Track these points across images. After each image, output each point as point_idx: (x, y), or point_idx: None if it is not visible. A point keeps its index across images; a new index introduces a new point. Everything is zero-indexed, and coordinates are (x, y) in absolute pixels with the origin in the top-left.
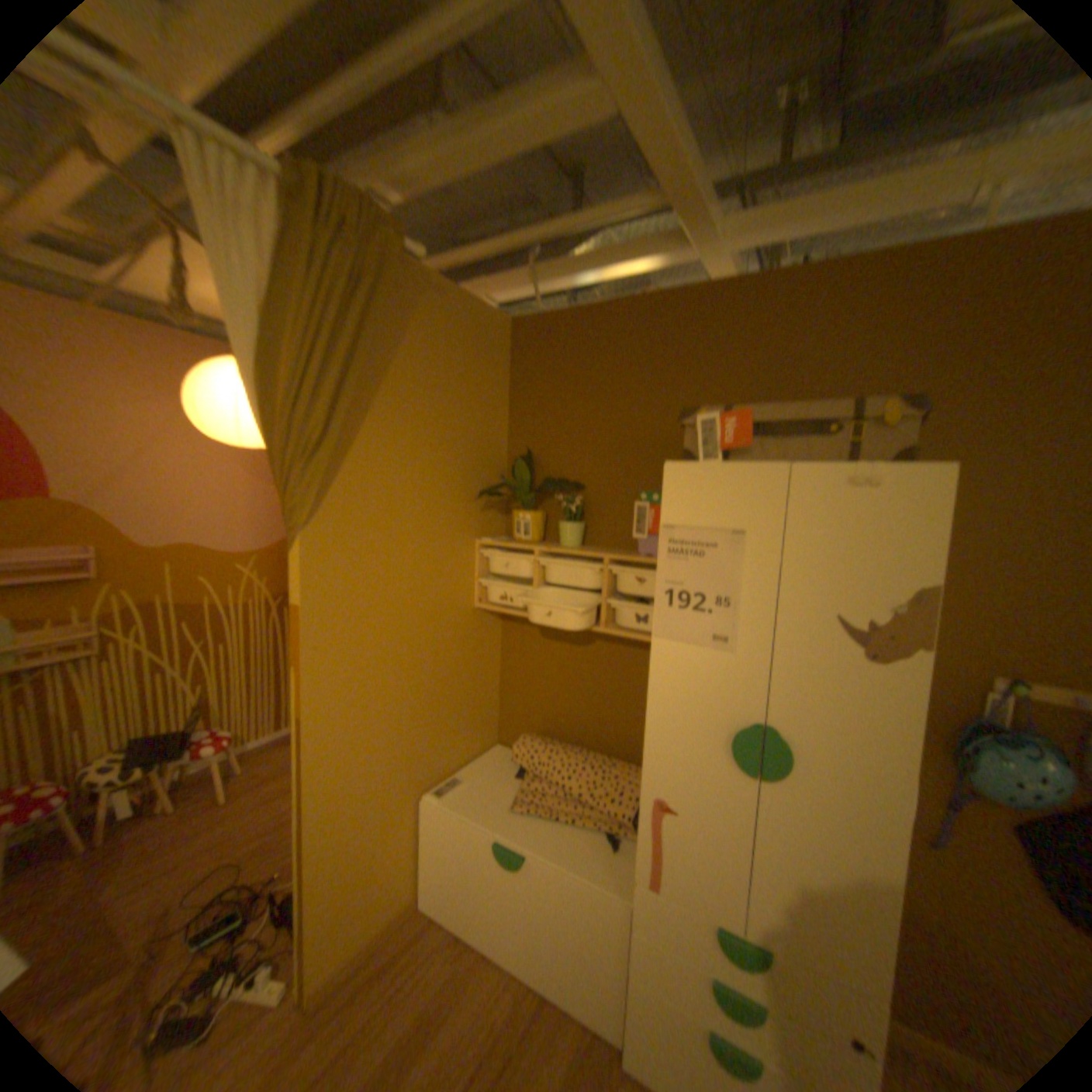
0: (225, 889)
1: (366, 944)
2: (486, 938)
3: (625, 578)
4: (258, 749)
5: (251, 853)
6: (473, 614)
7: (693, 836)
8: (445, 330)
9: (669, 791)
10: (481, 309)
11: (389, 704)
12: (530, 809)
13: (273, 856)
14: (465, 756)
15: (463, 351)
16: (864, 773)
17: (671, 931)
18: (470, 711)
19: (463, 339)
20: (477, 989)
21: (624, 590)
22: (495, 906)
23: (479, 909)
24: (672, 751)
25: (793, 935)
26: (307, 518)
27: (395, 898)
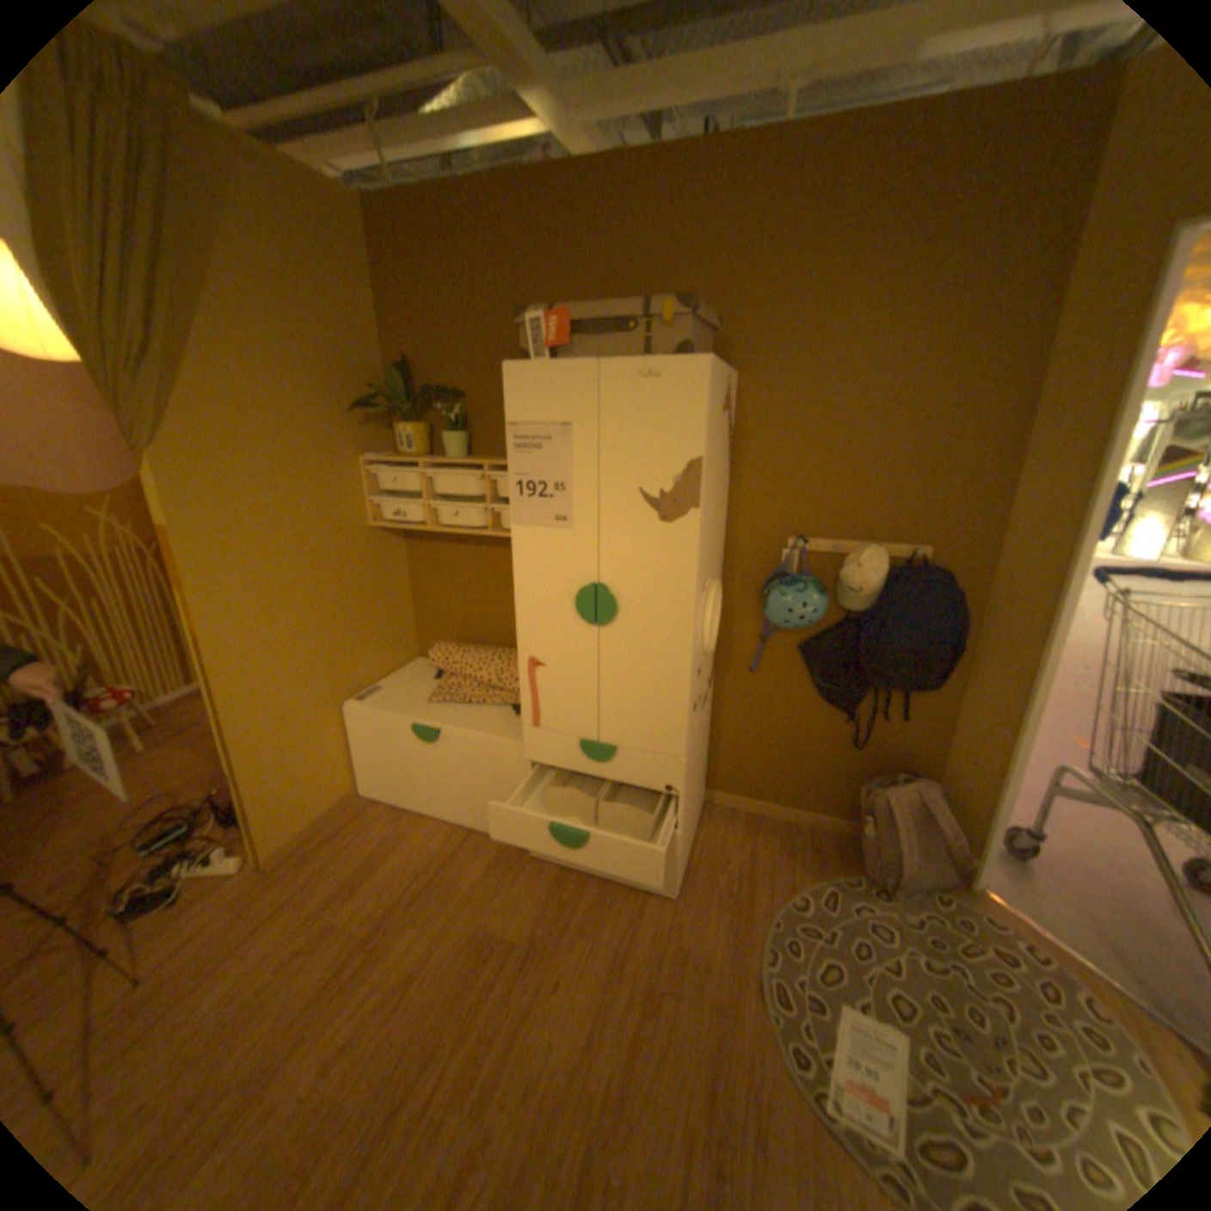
0: (162, 812)
1: (311, 822)
2: (419, 801)
3: (504, 482)
4: (169, 703)
5: (183, 783)
6: (369, 533)
7: (558, 679)
8: (273, 209)
9: (538, 649)
10: (316, 181)
11: (290, 620)
12: (445, 698)
13: (207, 782)
14: (384, 668)
15: (302, 236)
16: (662, 607)
17: (550, 751)
18: (383, 627)
19: (299, 220)
20: (415, 834)
21: (505, 493)
22: (422, 774)
23: (410, 780)
24: (536, 617)
25: (627, 731)
26: (148, 434)
27: (333, 787)
